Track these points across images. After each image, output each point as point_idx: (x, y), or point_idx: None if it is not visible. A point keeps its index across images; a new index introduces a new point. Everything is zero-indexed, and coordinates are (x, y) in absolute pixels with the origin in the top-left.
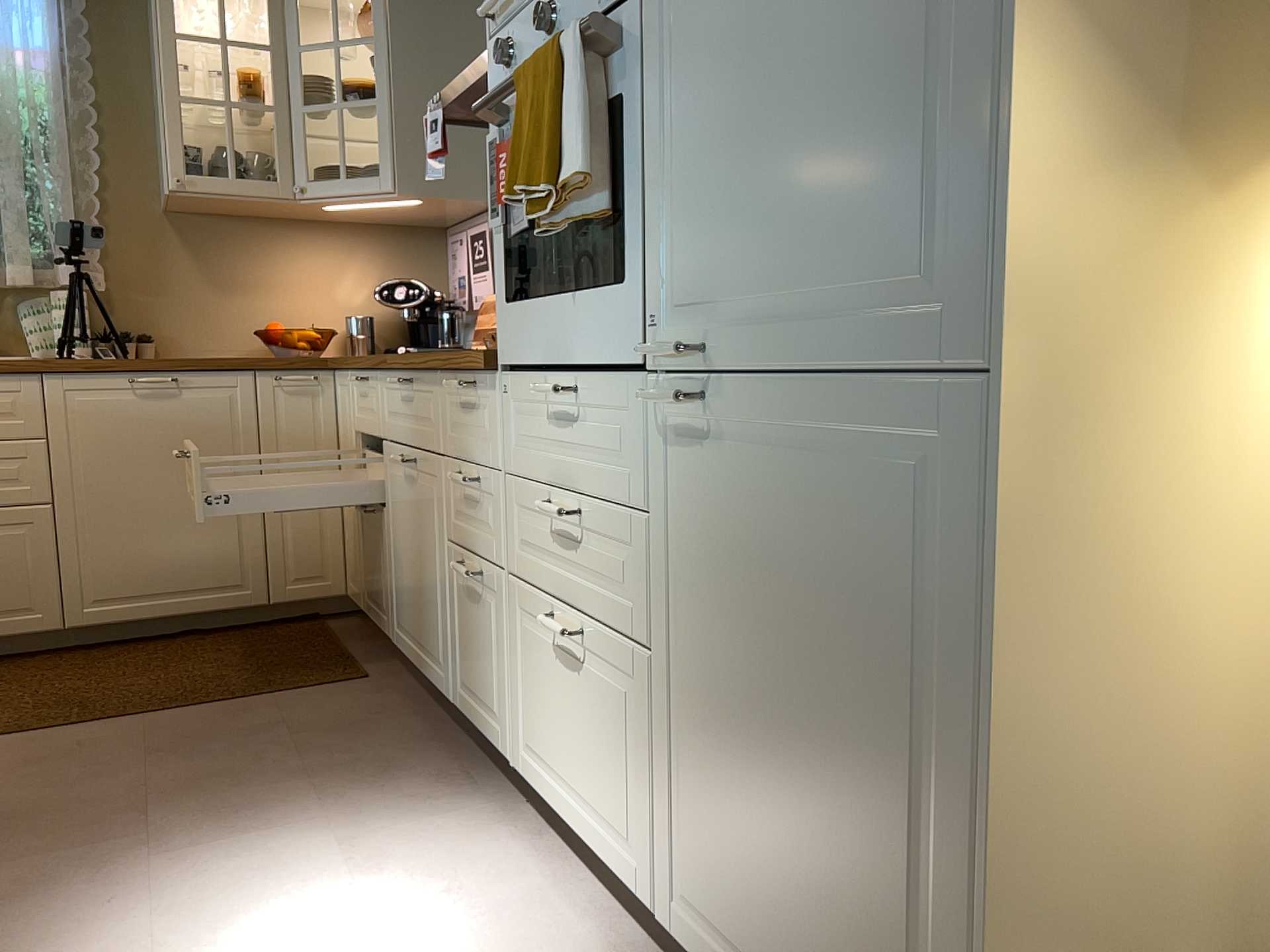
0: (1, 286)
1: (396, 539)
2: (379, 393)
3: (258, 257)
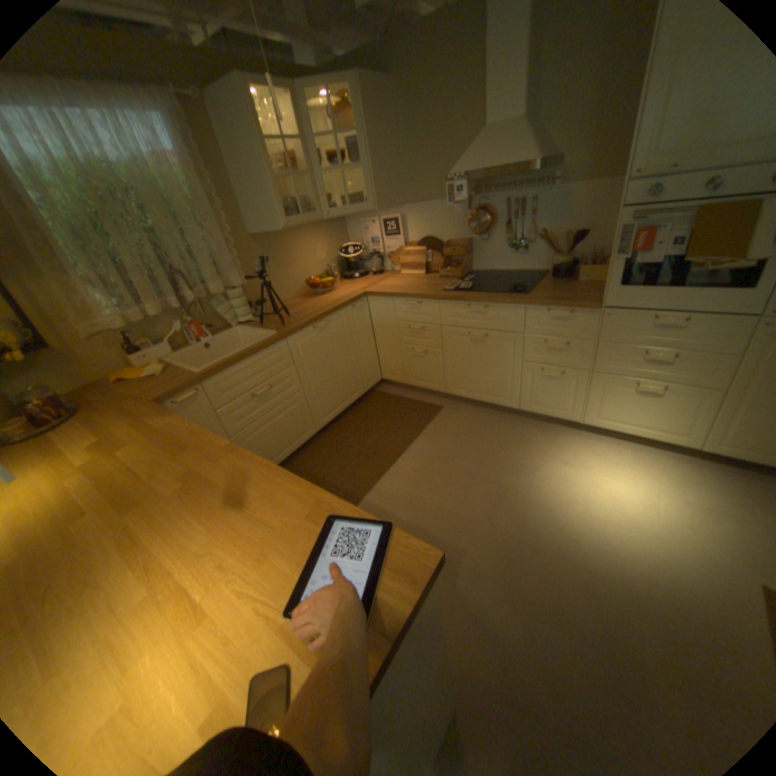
0: (204, 296)
1: (456, 360)
2: (436, 308)
3: (287, 247)
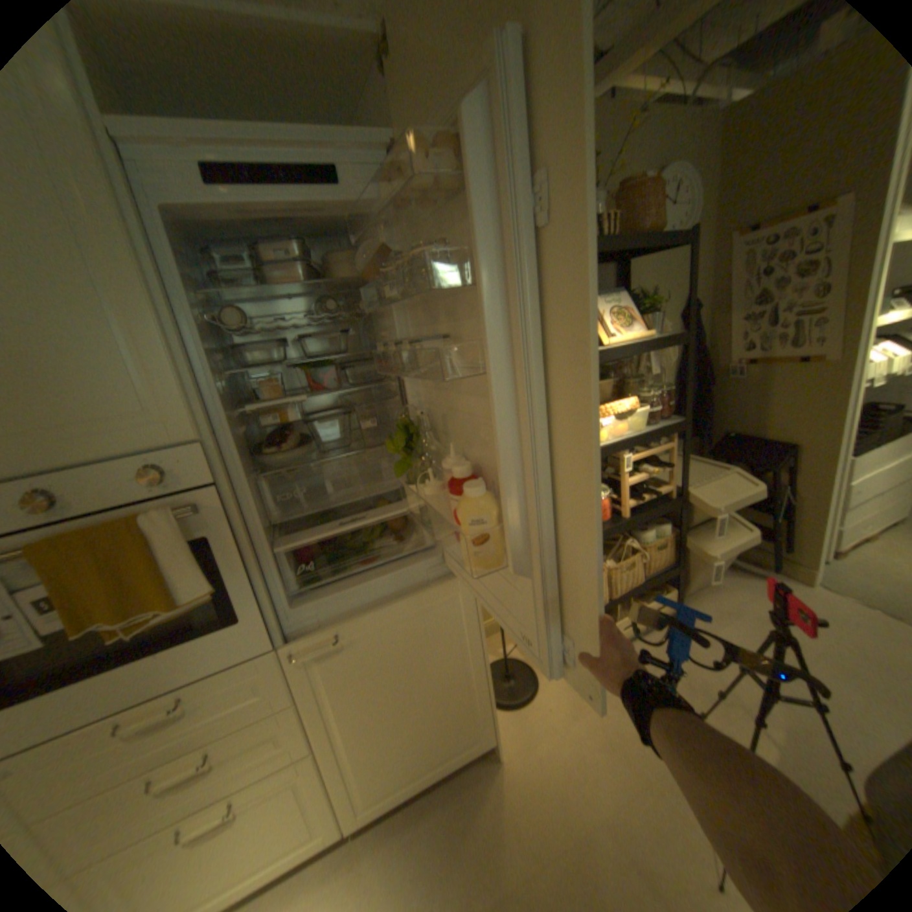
0: None
1: None
2: None
3: None
